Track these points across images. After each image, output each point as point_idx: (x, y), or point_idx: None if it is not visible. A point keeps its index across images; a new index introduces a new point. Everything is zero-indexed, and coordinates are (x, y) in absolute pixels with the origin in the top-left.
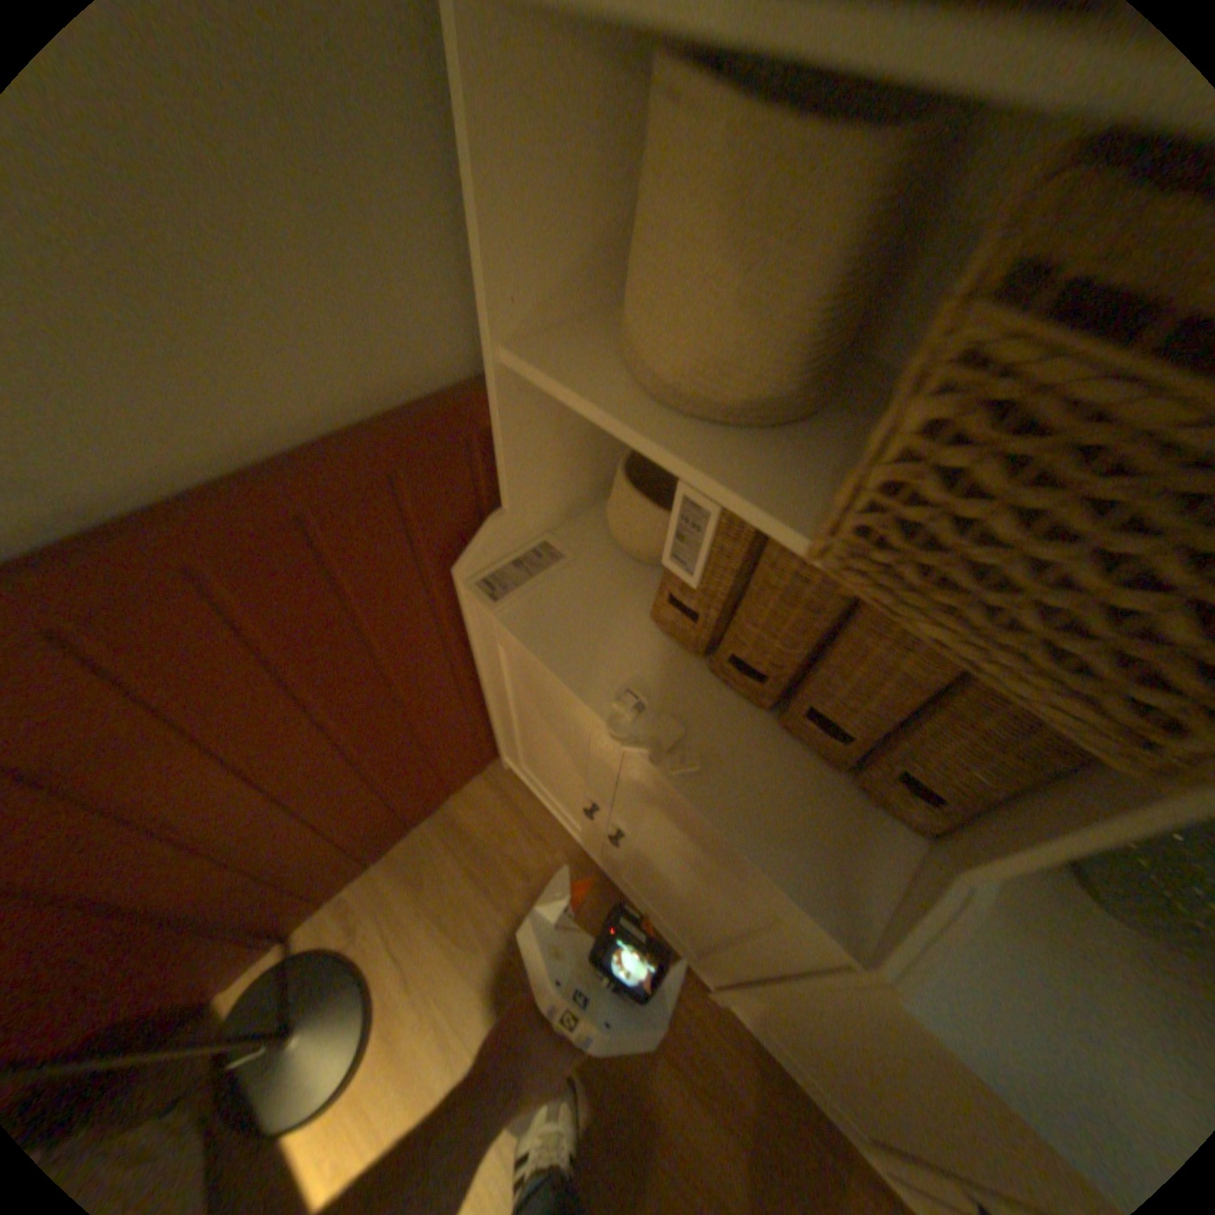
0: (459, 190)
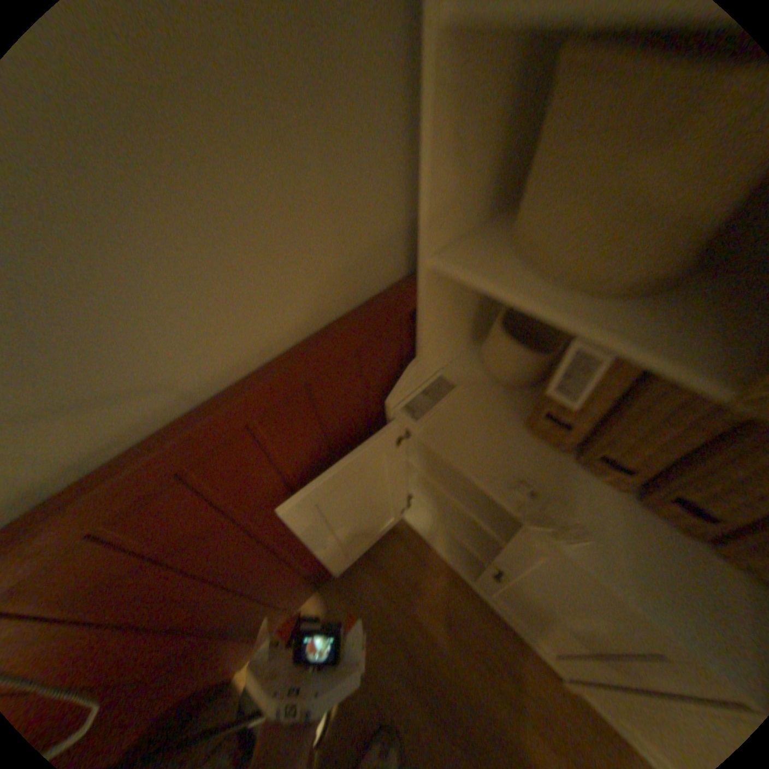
0: (414, 155)
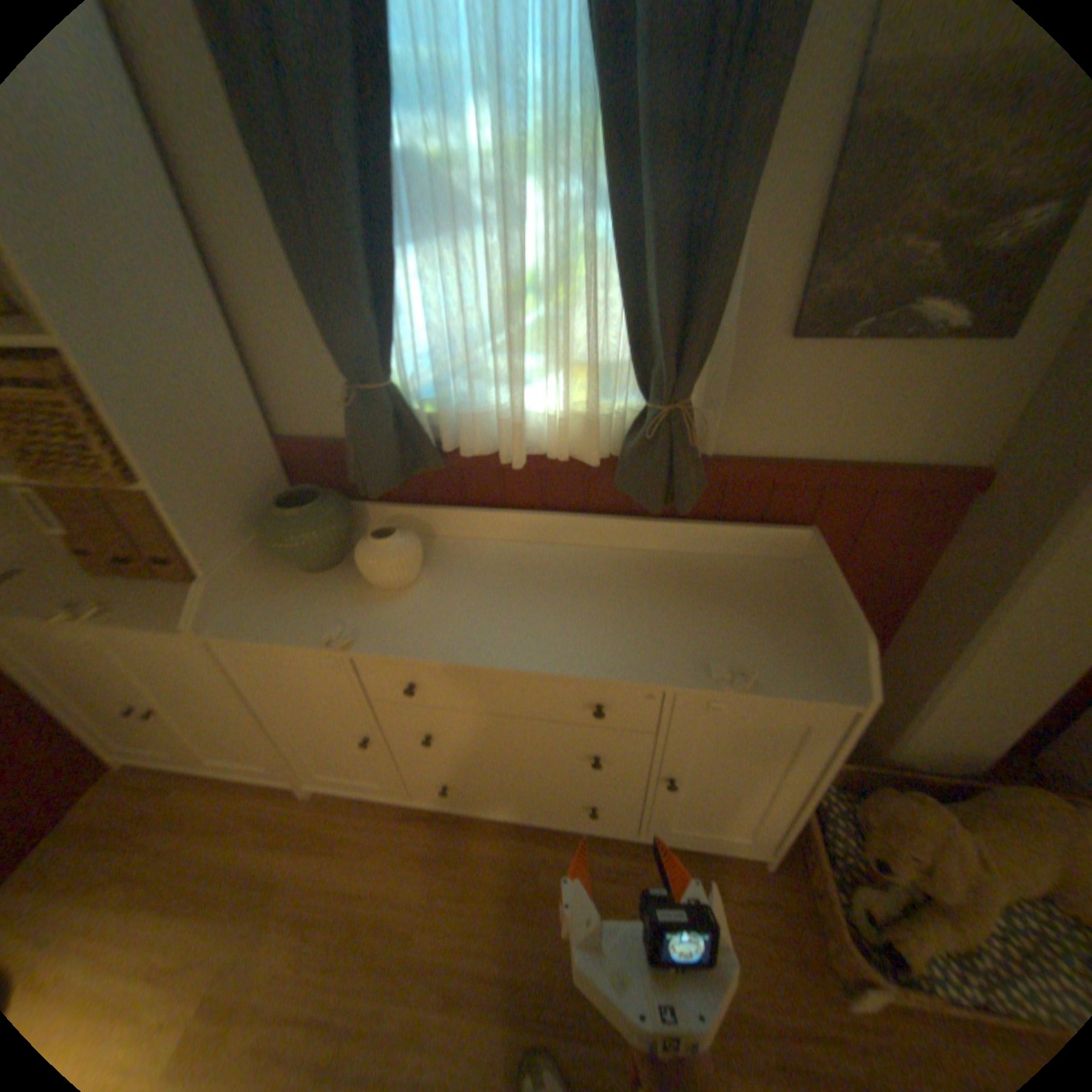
0: None
